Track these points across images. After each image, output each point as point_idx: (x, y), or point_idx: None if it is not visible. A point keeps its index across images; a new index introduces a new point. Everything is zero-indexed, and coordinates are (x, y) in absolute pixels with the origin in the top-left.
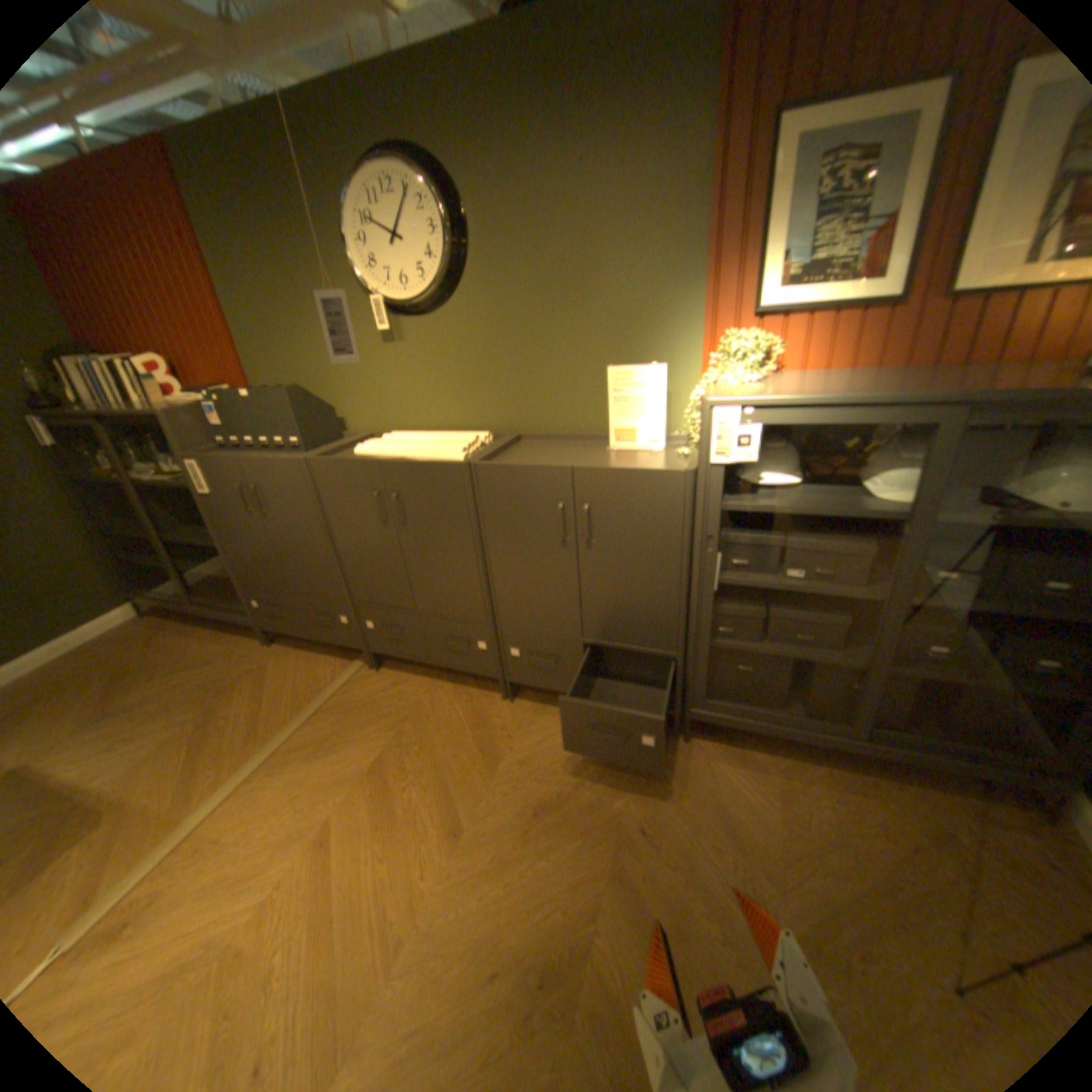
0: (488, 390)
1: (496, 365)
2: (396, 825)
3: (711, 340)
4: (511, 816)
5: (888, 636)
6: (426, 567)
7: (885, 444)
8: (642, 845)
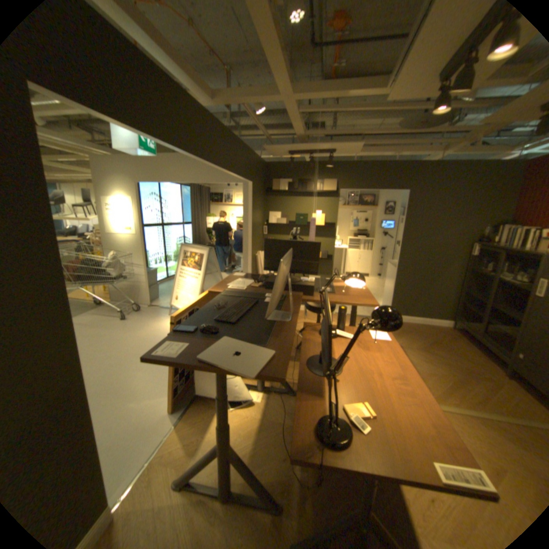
0: None
1: None
2: None
3: None
4: None
5: None
6: None
7: None
8: None
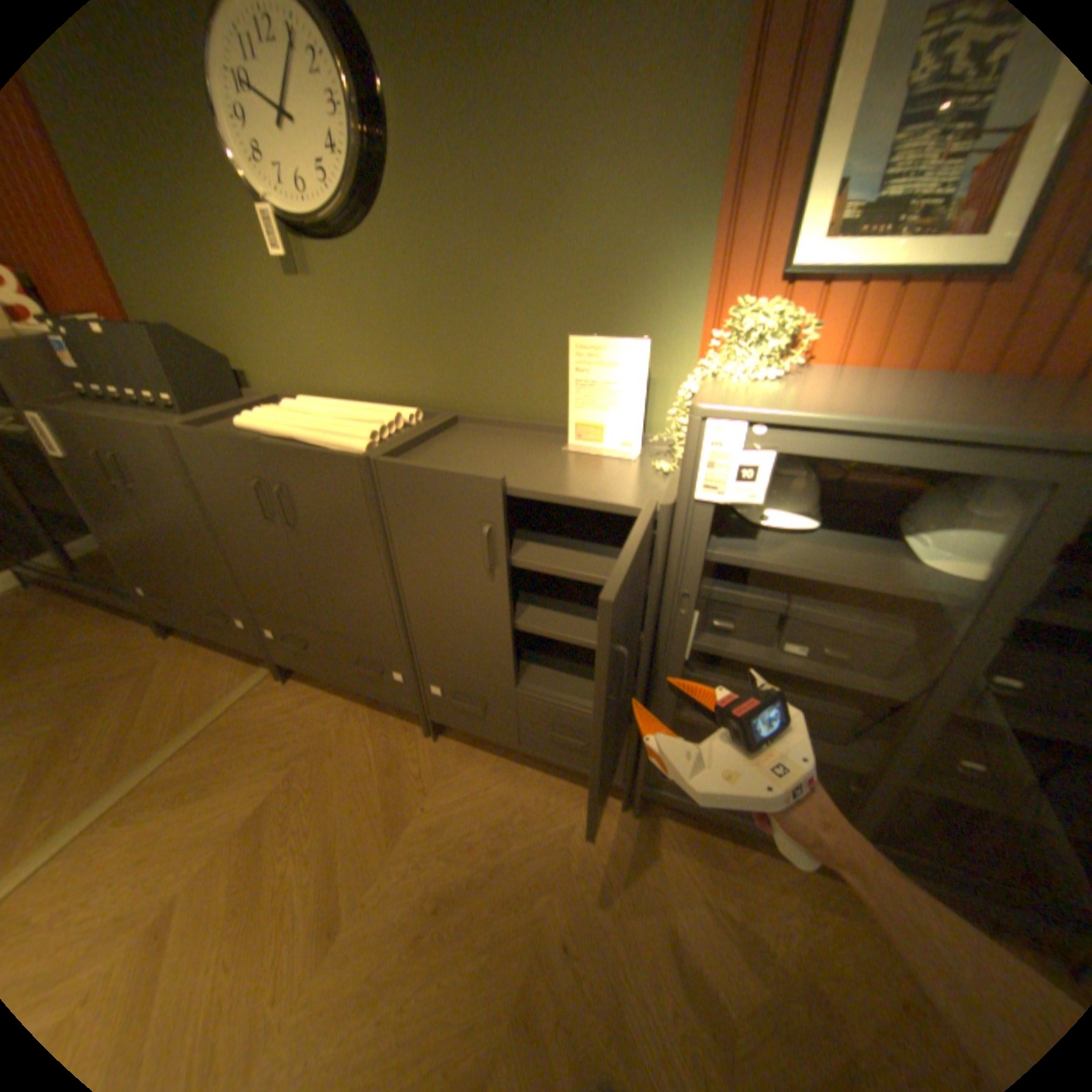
0: (418, 351)
1: (427, 318)
2: (258, 911)
3: (716, 309)
4: (404, 909)
5: (909, 749)
6: (325, 579)
7: (943, 484)
8: (560, 968)
